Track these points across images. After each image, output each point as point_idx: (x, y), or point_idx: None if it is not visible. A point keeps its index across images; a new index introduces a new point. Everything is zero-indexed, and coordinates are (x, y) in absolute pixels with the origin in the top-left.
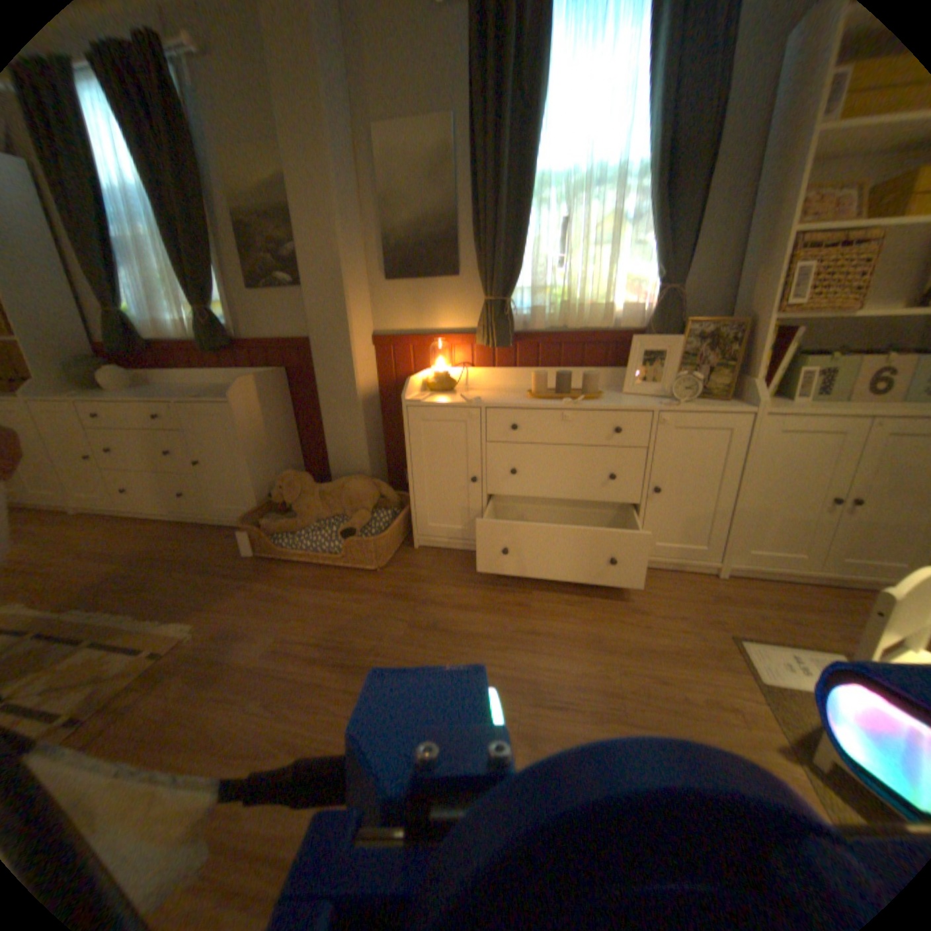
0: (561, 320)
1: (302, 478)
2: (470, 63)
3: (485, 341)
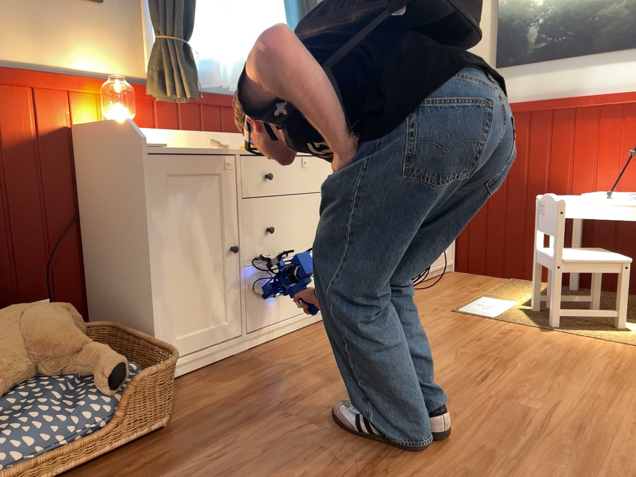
0: (228, 80)
1: None
2: None
3: (169, 88)
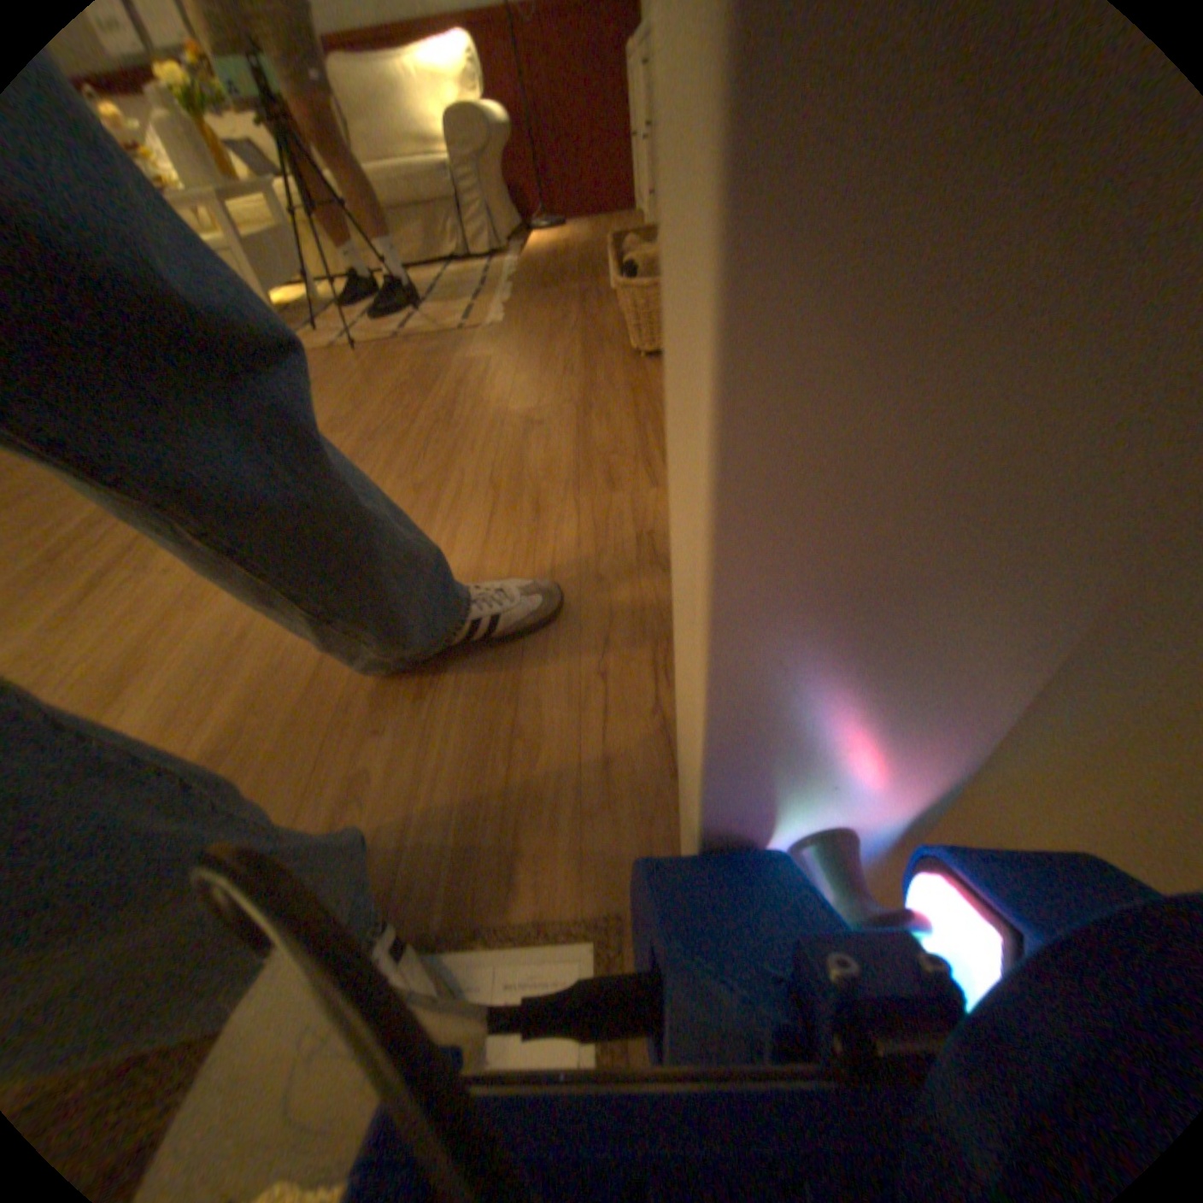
0: None
1: None
2: None
3: None
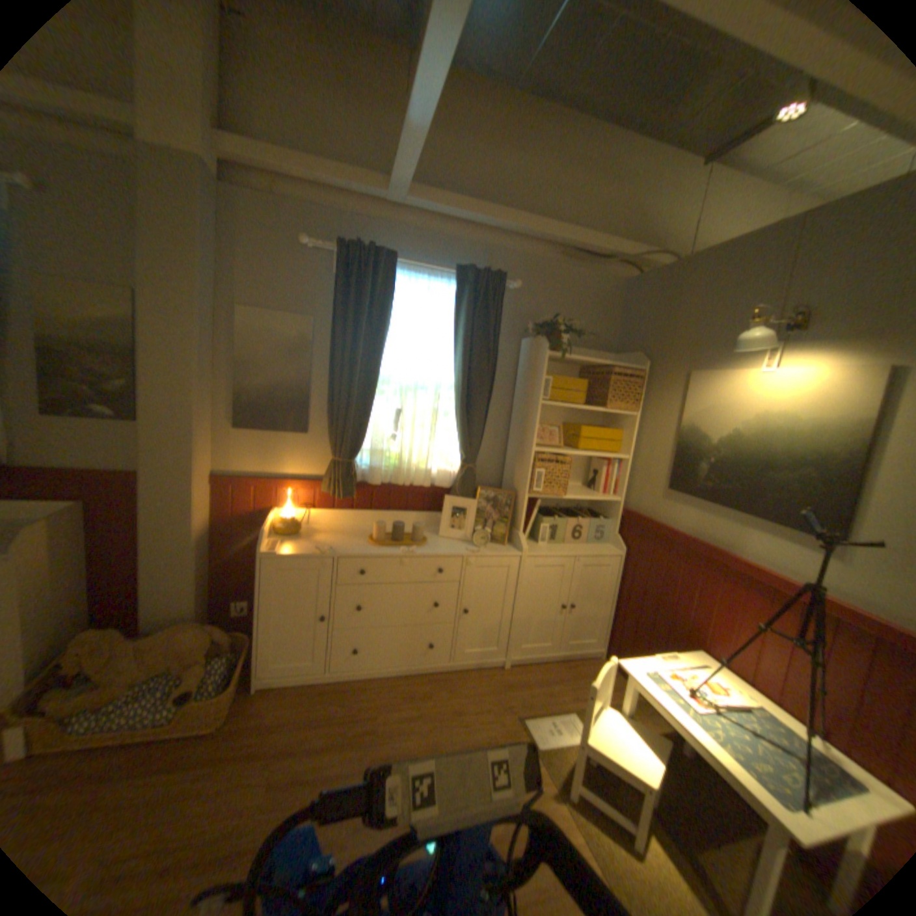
0: (392, 478)
1: (109, 639)
2: (334, 297)
3: (331, 492)
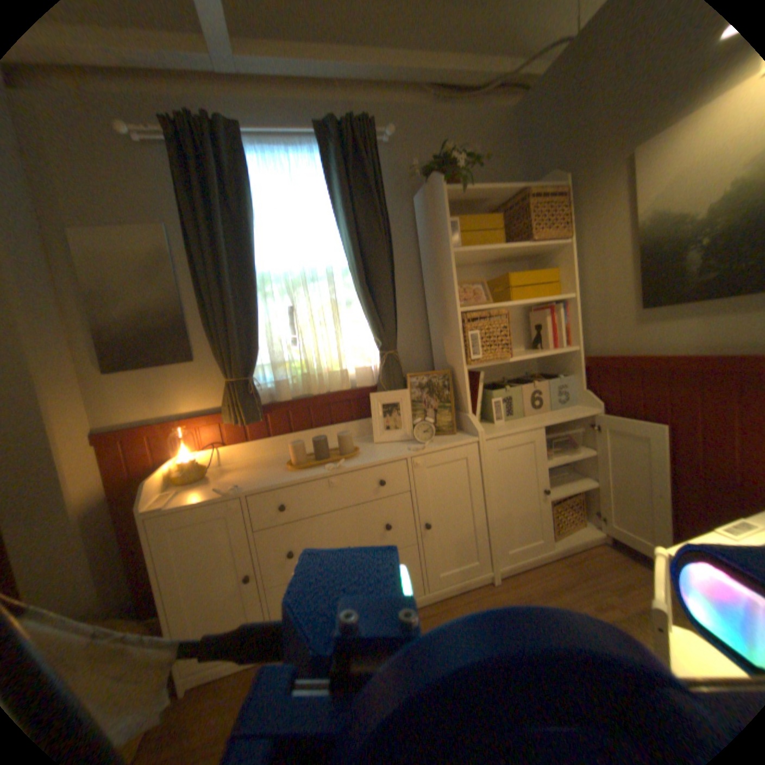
0: (305, 388)
1: None
2: (175, 187)
3: (233, 419)
